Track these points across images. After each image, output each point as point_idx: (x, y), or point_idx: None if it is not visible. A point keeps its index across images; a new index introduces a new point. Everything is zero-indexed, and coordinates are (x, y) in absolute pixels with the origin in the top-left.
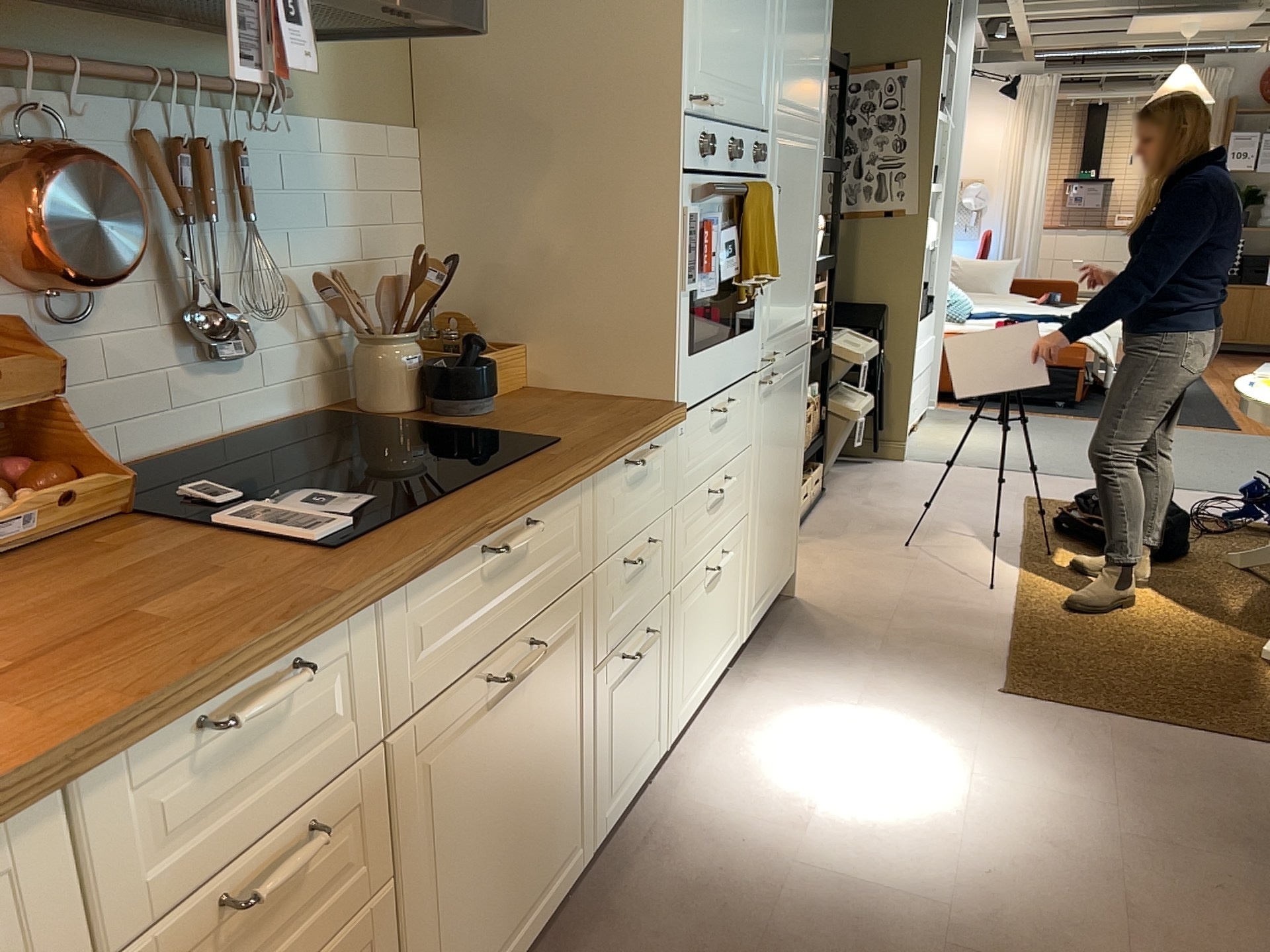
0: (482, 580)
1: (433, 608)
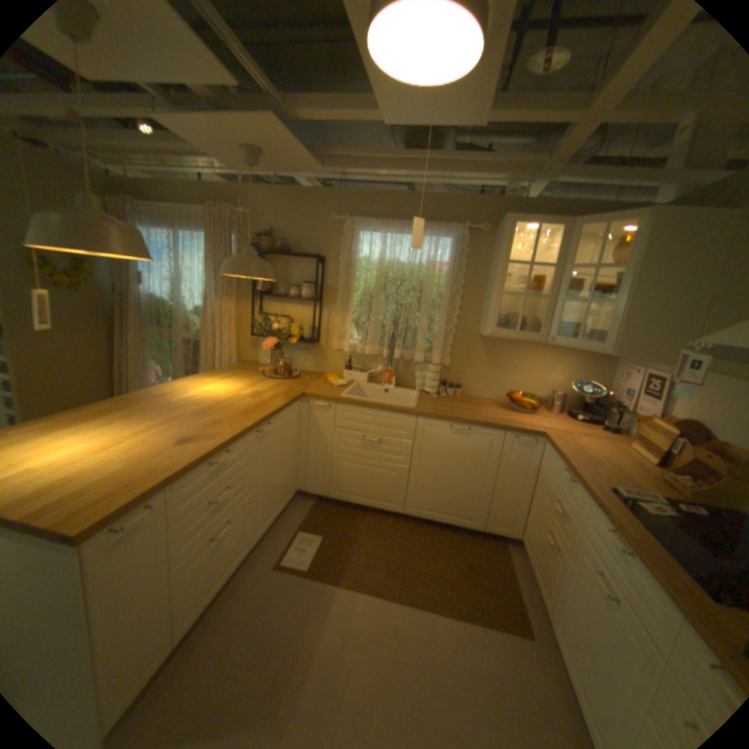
0: (615, 544)
1: (601, 524)
